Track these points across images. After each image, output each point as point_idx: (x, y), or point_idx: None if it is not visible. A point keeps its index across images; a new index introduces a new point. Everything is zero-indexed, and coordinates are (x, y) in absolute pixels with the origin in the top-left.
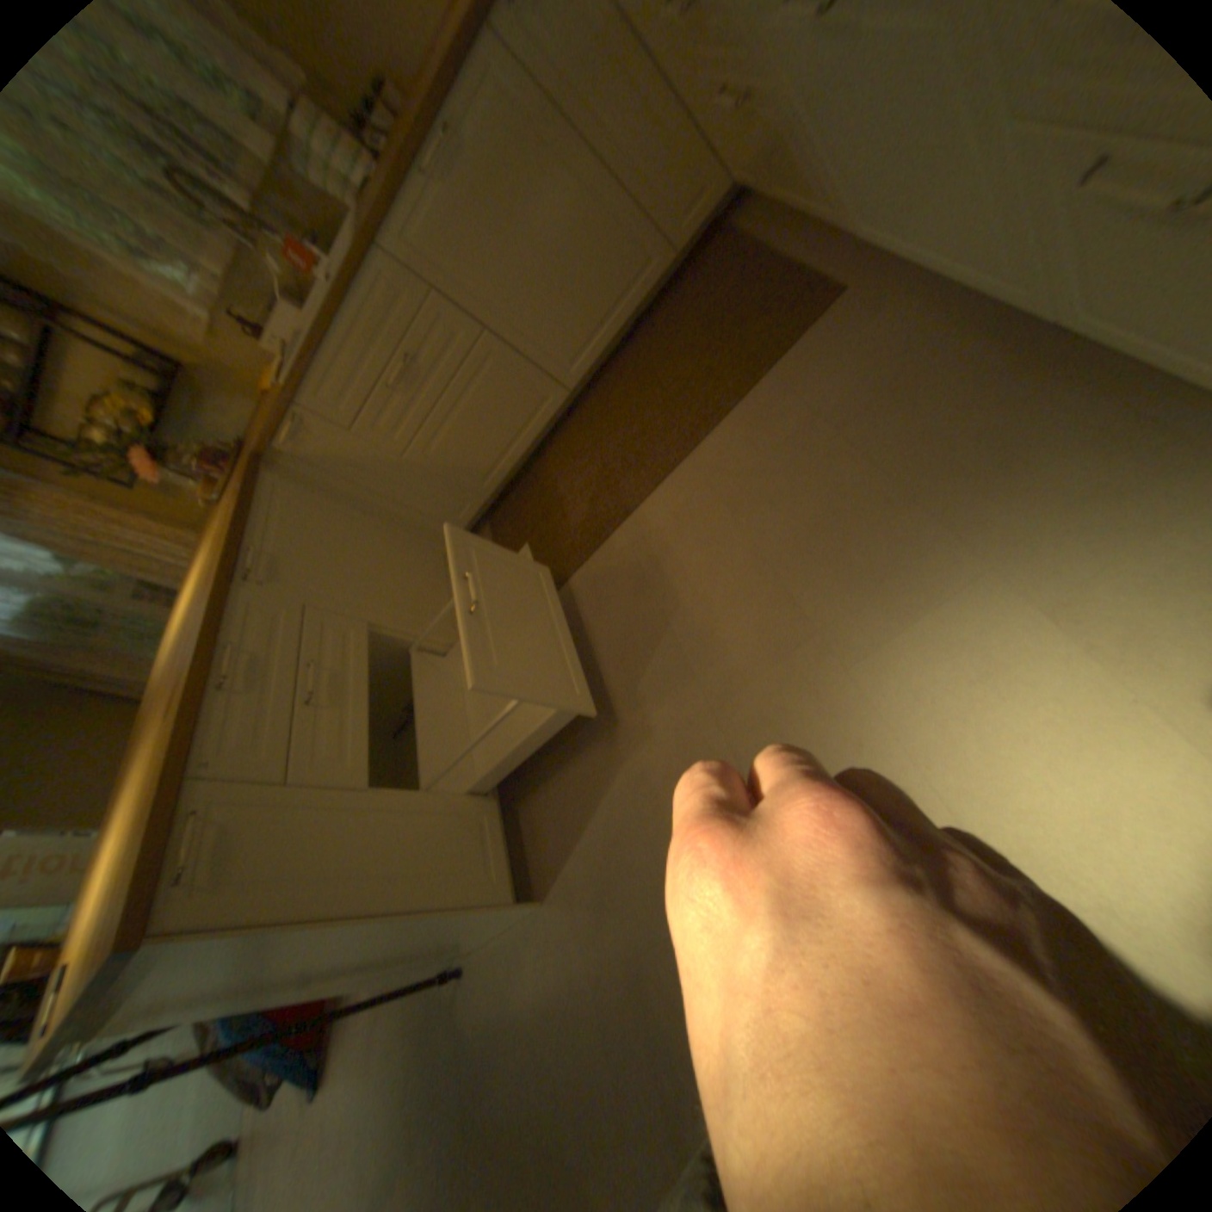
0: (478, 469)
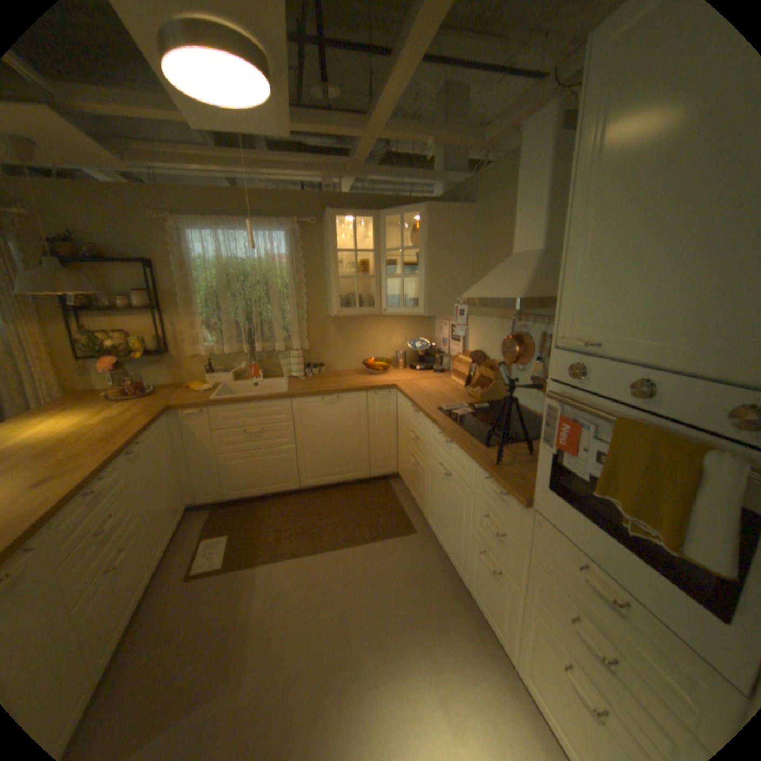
0: (235, 485)
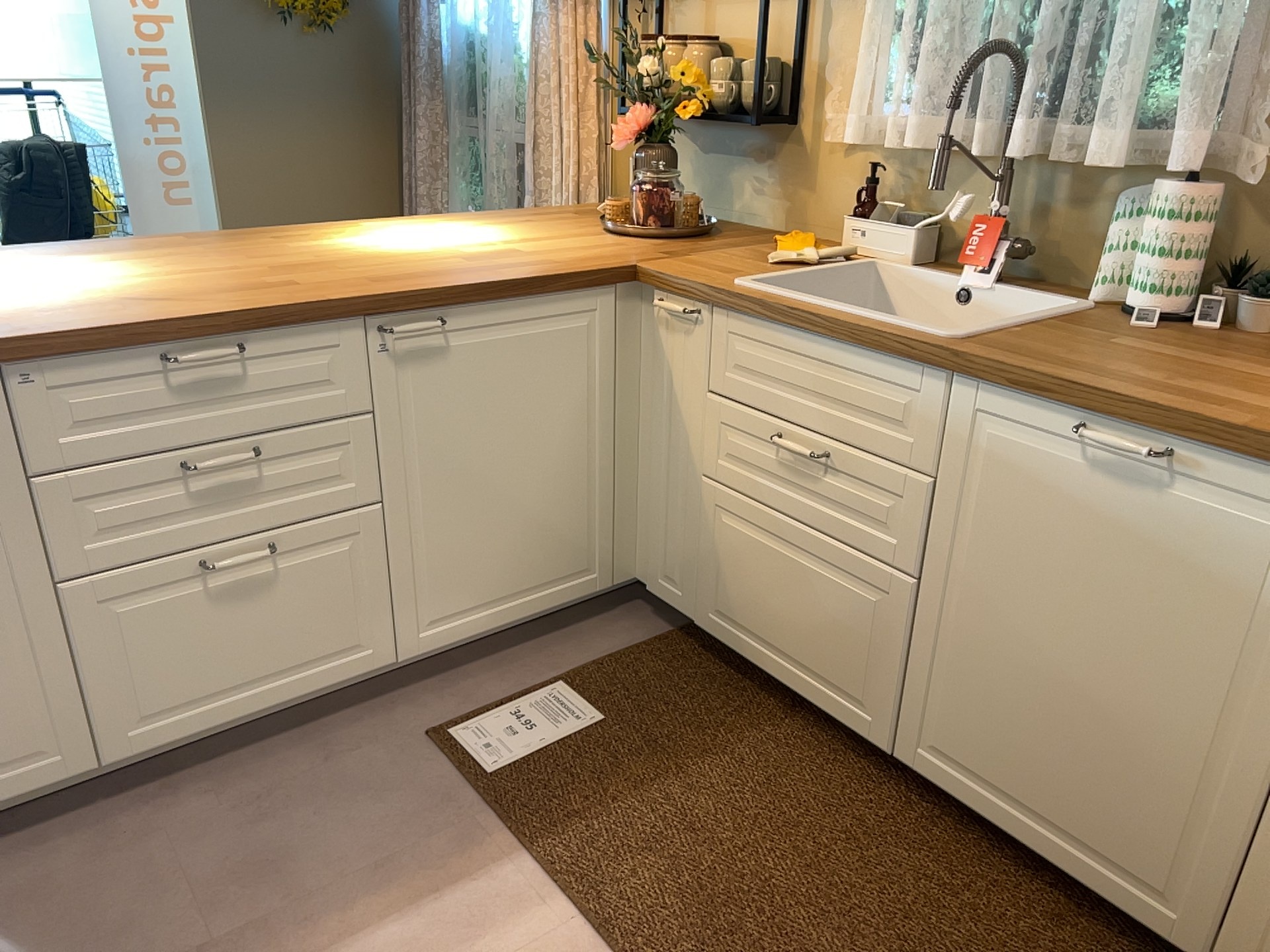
0: (728, 597)
